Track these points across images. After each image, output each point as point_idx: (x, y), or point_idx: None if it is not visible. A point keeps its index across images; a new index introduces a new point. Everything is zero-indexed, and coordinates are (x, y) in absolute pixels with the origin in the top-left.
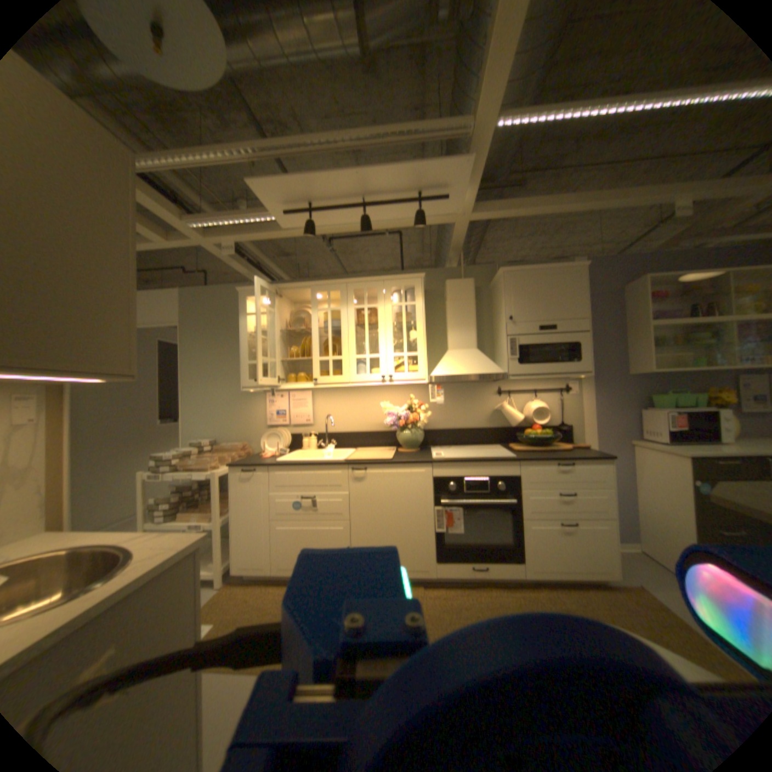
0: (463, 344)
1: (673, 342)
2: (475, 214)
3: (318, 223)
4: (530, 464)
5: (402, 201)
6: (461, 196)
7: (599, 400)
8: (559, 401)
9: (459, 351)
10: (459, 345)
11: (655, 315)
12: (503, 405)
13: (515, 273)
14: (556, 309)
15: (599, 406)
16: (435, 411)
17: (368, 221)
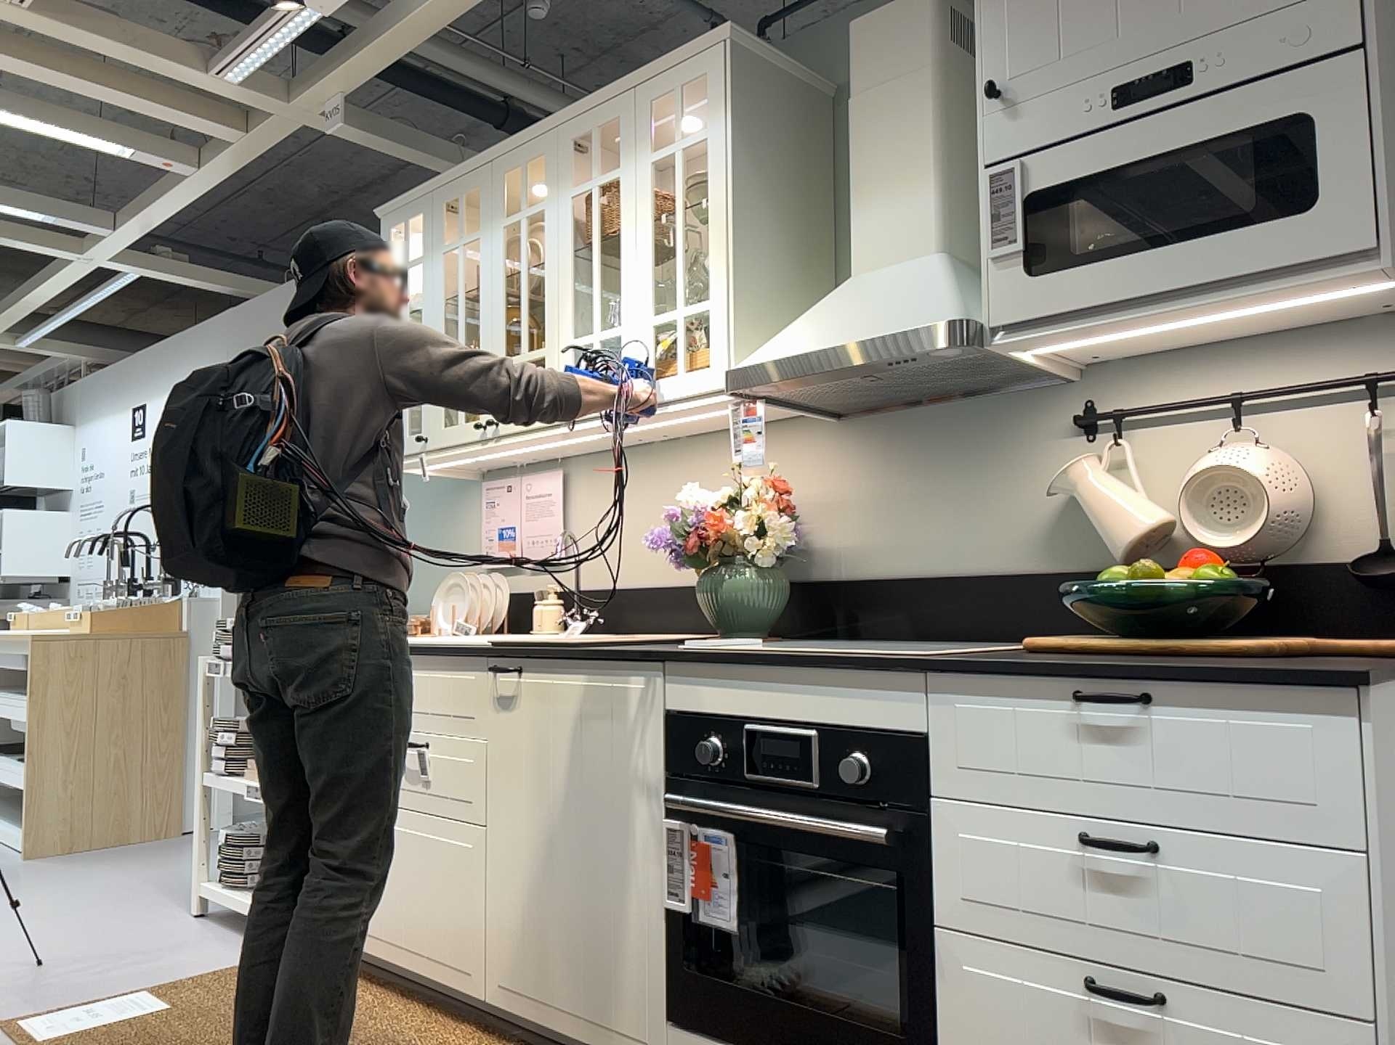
0: (897, 248)
1: None
2: None
3: None
4: (967, 687)
5: None
6: None
7: None
8: (1364, 439)
9: (879, 274)
10: (883, 252)
11: None
12: (1076, 471)
13: None
14: None
15: None
16: (864, 516)
17: None
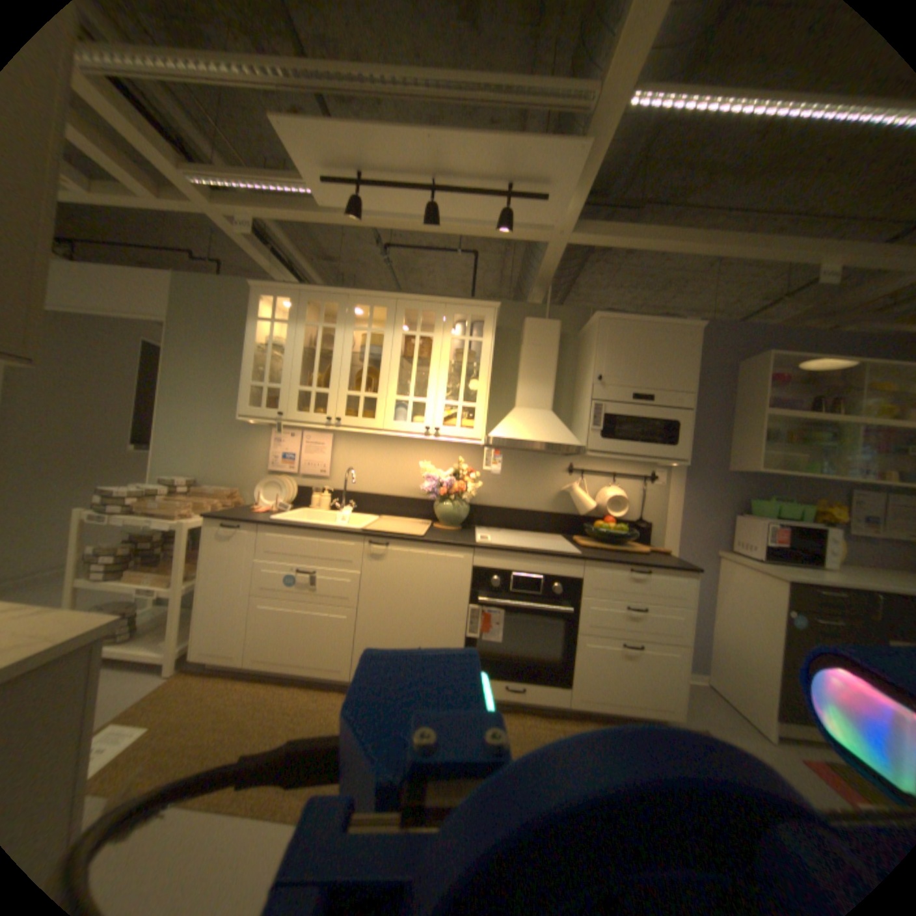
0: (536, 404)
1: (786, 440)
2: (577, 235)
3: (368, 207)
4: (598, 566)
5: (487, 193)
6: (566, 201)
7: (689, 497)
8: (642, 492)
9: (530, 411)
10: (530, 403)
11: (773, 403)
12: (574, 487)
13: (615, 322)
14: (658, 376)
15: (688, 504)
16: (488, 483)
17: (436, 213)
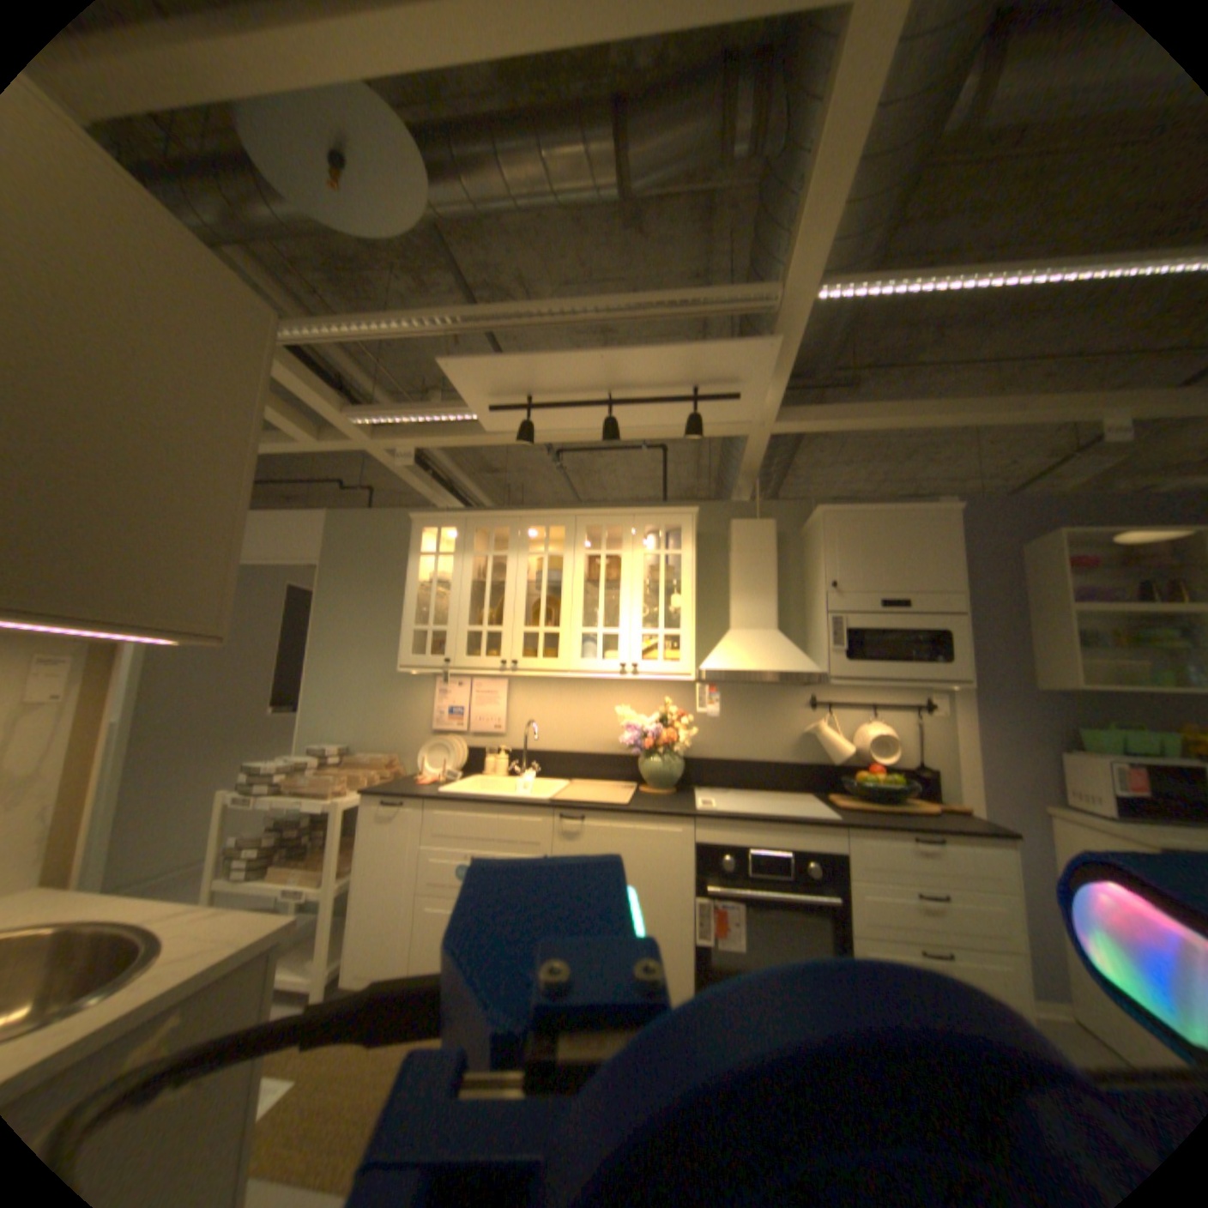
0: (756, 622)
1: (1112, 642)
2: (781, 424)
3: (539, 426)
4: (866, 835)
5: (669, 400)
6: (760, 396)
7: (986, 730)
8: (916, 727)
9: (750, 632)
10: (749, 622)
11: (1079, 595)
12: (820, 726)
13: (843, 515)
14: (910, 576)
15: (986, 741)
16: (705, 728)
17: (615, 427)
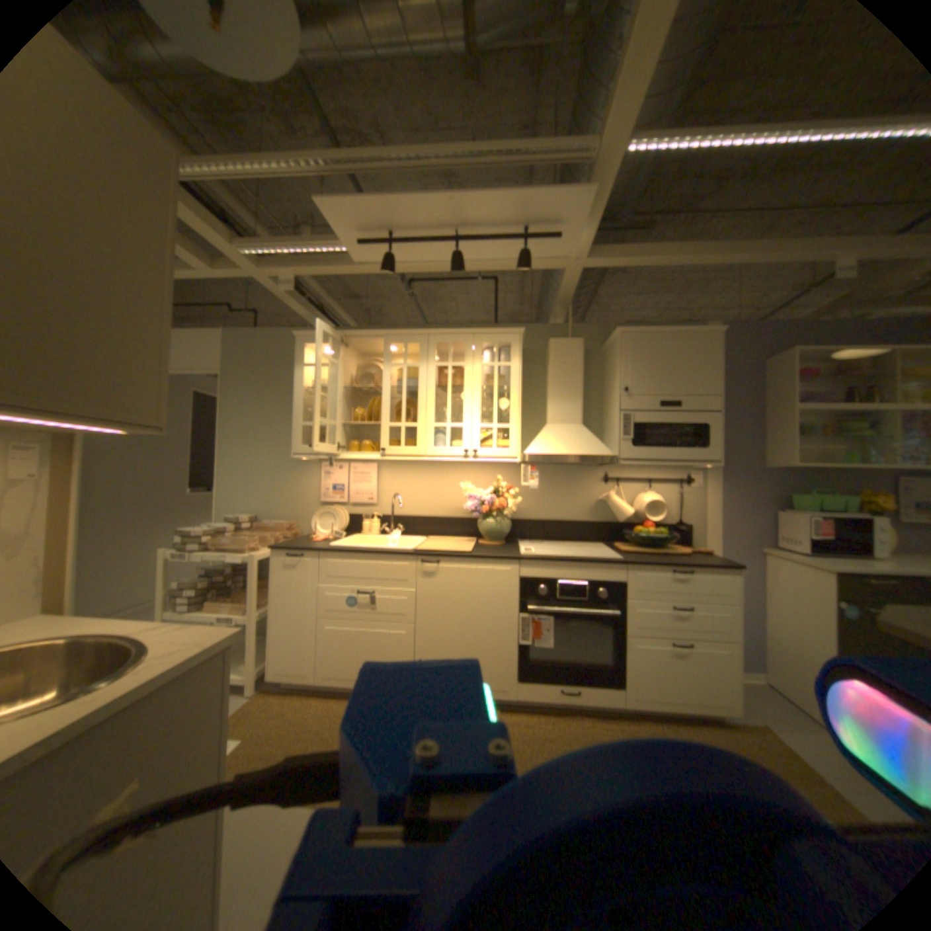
0: (566, 419)
1: (821, 432)
2: (592, 260)
3: (399, 259)
4: (639, 569)
5: (505, 238)
6: (577, 236)
7: (727, 497)
8: (678, 495)
9: (561, 426)
10: (561, 419)
11: (802, 398)
12: (610, 495)
13: (635, 335)
14: (682, 383)
15: (727, 504)
16: (526, 498)
17: (461, 260)
